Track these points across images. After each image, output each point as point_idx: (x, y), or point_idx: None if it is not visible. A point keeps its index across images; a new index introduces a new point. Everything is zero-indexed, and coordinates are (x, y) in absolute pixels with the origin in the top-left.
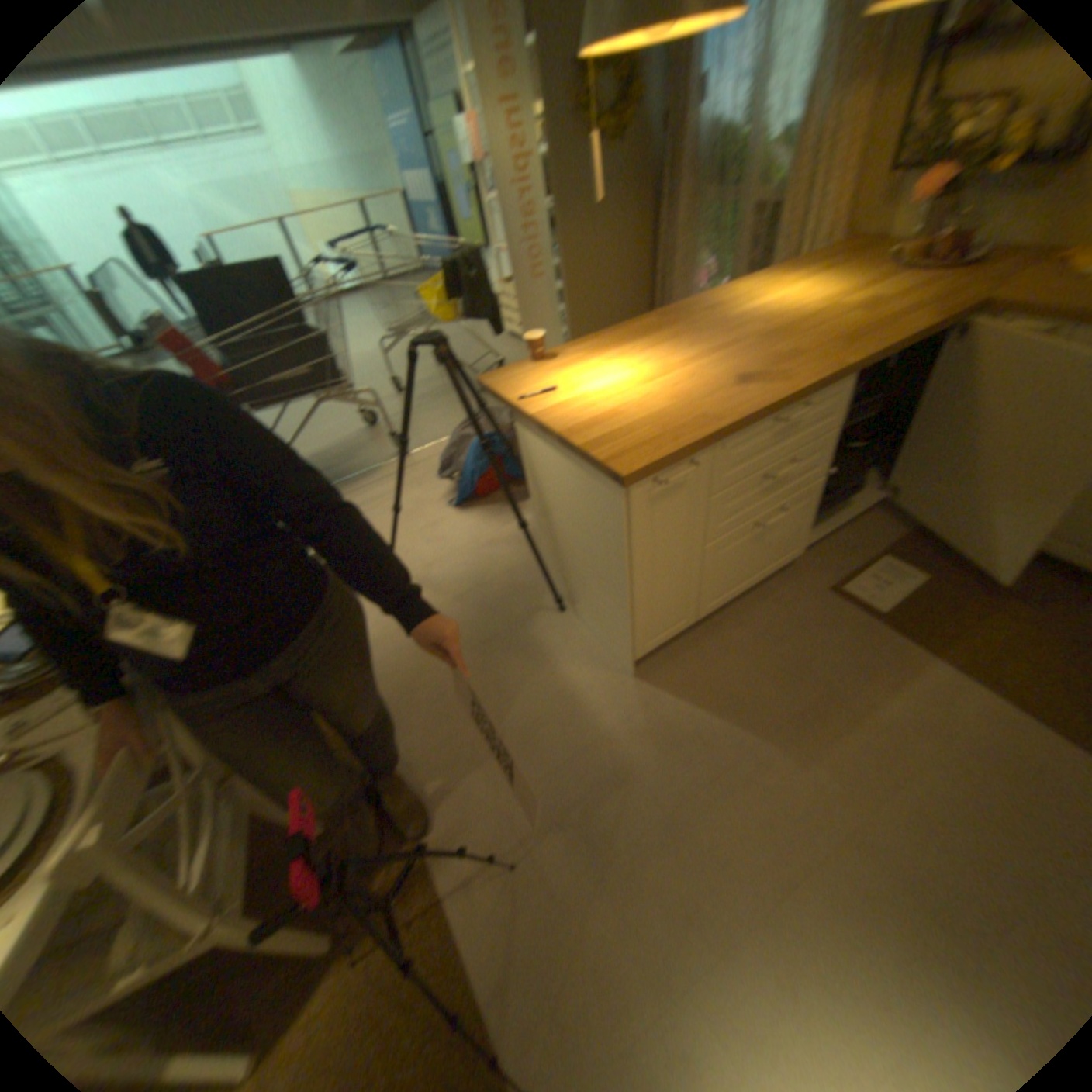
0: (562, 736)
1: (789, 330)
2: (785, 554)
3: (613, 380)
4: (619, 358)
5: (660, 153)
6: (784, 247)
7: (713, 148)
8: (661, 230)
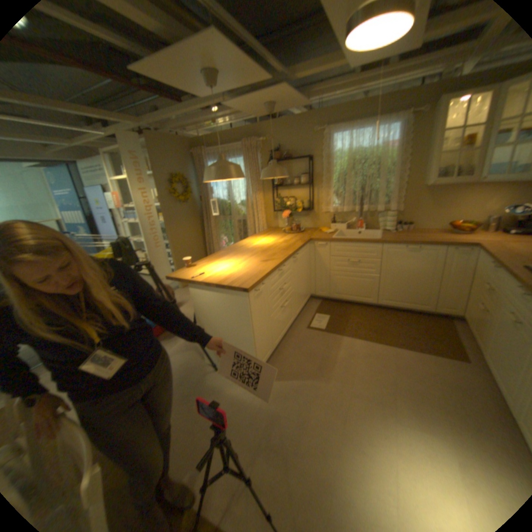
0: (241, 418)
1: (269, 249)
2: (290, 319)
3: (224, 268)
4: (221, 262)
5: (200, 207)
6: (251, 231)
7: (219, 206)
8: (205, 229)
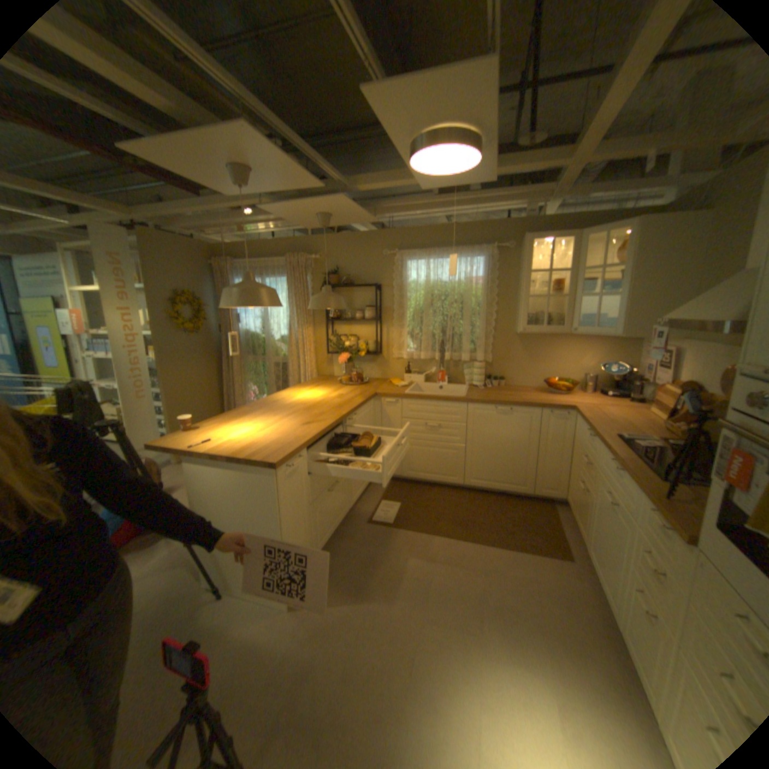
0: (251, 678)
1: (314, 407)
2: (342, 510)
3: (242, 433)
4: (239, 425)
5: (217, 341)
6: (293, 381)
7: (247, 341)
8: (224, 374)
